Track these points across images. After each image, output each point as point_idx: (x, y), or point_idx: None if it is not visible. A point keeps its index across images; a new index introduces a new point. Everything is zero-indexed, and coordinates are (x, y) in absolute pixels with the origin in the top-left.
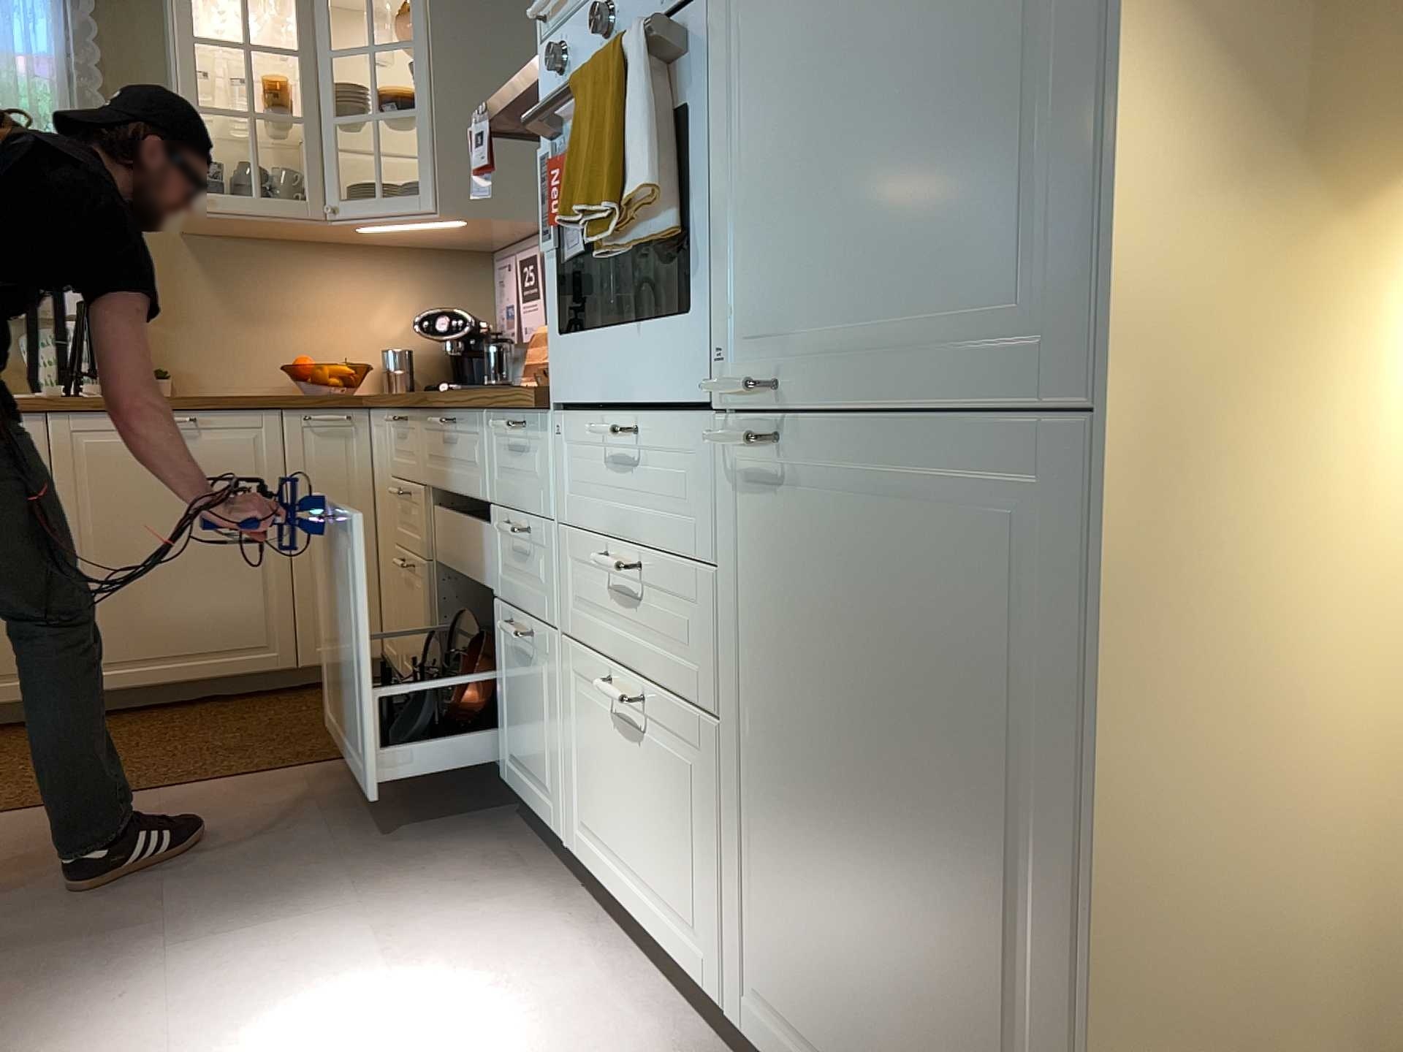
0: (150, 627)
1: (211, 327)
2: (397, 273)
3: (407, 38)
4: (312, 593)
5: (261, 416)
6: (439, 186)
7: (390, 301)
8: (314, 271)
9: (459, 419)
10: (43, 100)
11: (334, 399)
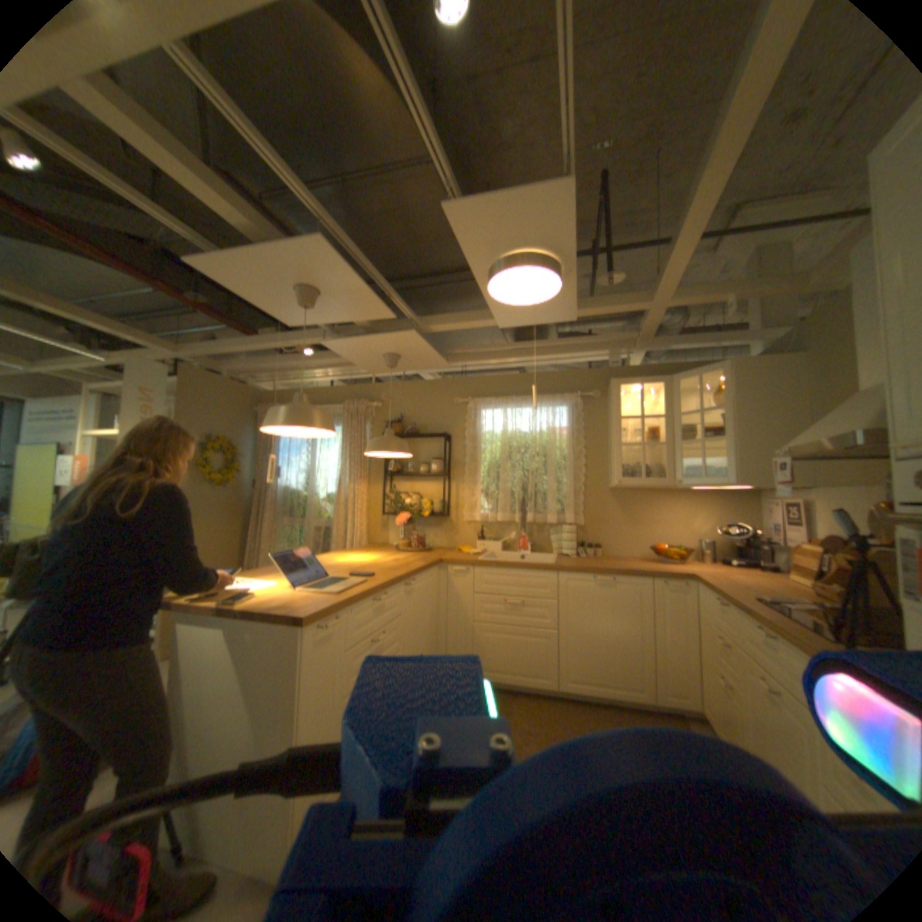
0: (591, 669)
1: (619, 527)
2: (706, 503)
3: (719, 403)
4: (665, 670)
5: (644, 580)
6: (738, 472)
7: (702, 516)
8: (665, 503)
9: (780, 641)
10: (563, 443)
11: (680, 575)
